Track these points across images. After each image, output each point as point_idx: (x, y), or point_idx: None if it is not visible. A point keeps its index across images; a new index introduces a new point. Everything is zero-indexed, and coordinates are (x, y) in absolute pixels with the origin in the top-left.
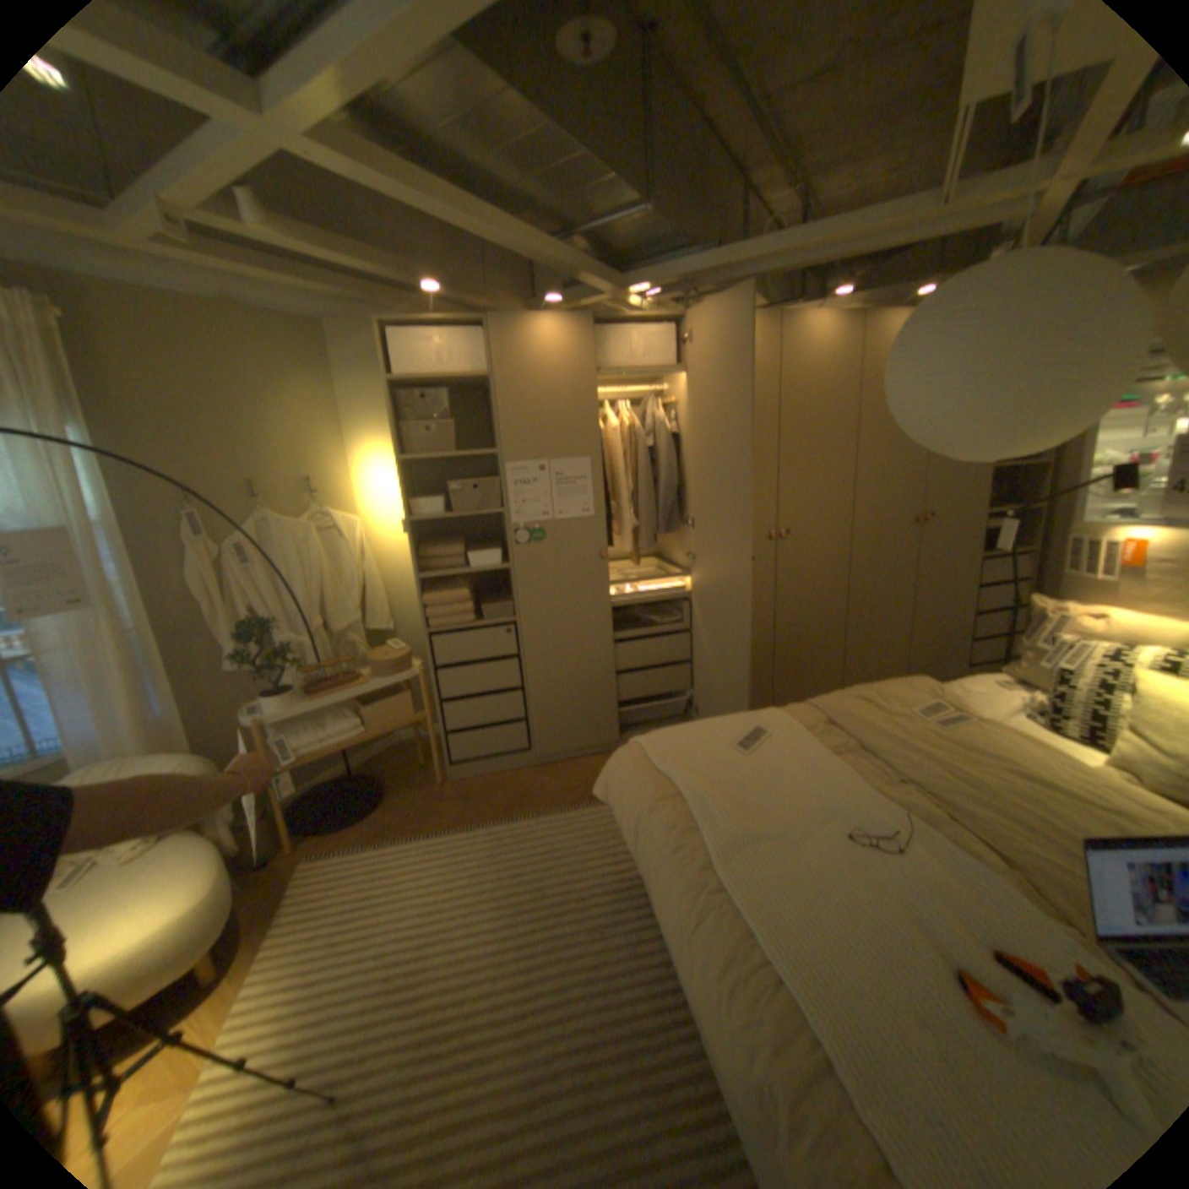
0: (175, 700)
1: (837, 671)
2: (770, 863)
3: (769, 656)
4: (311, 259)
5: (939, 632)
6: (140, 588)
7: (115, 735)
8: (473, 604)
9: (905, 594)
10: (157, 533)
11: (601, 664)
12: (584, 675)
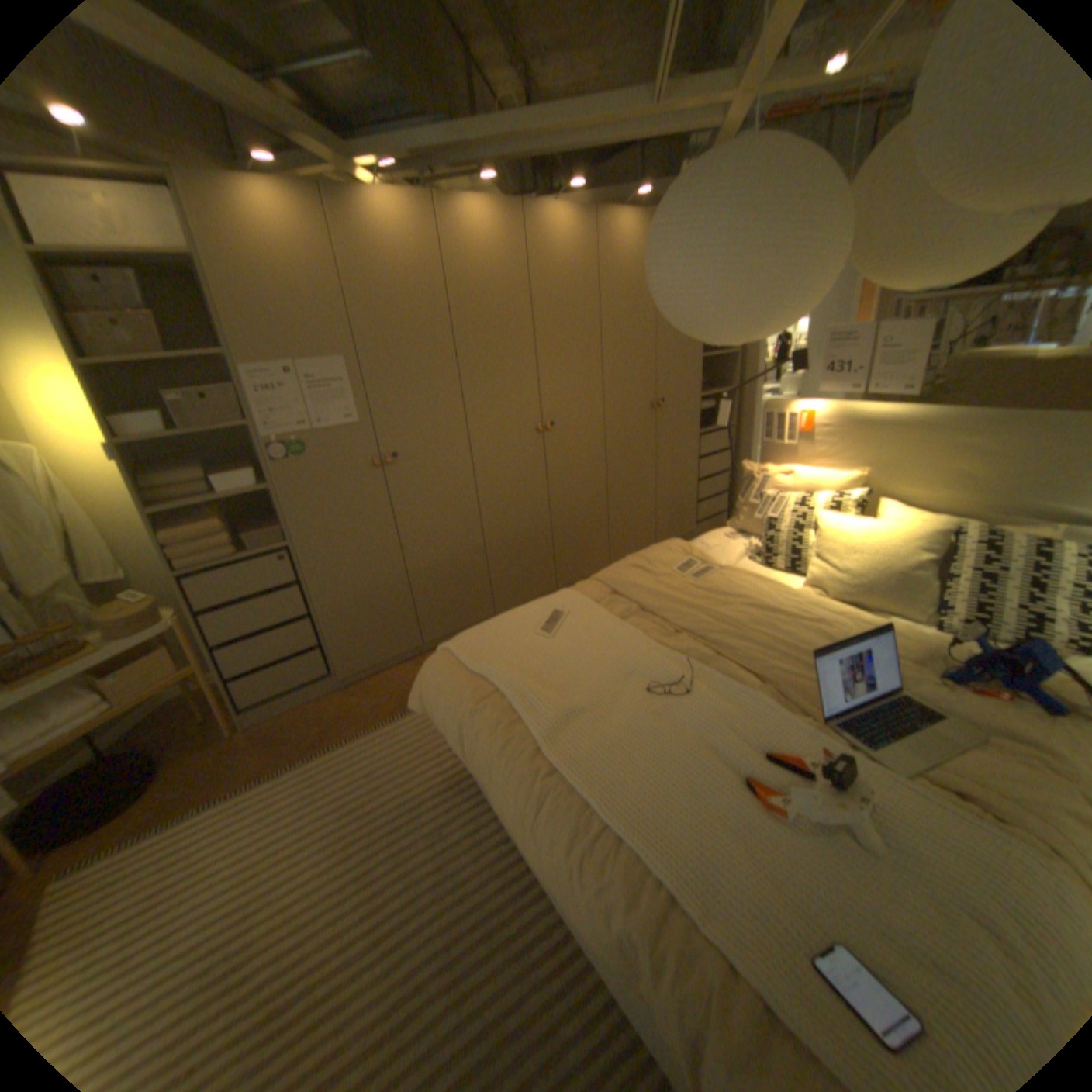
0: None
1: (603, 544)
2: (590, 733)
3: (548, 540)
4: None
5: (674, 499)
6: None
7: None
8: (229, 534)
9: (648, 471)
10: None
11: (392, 575)
12: (376, 589)
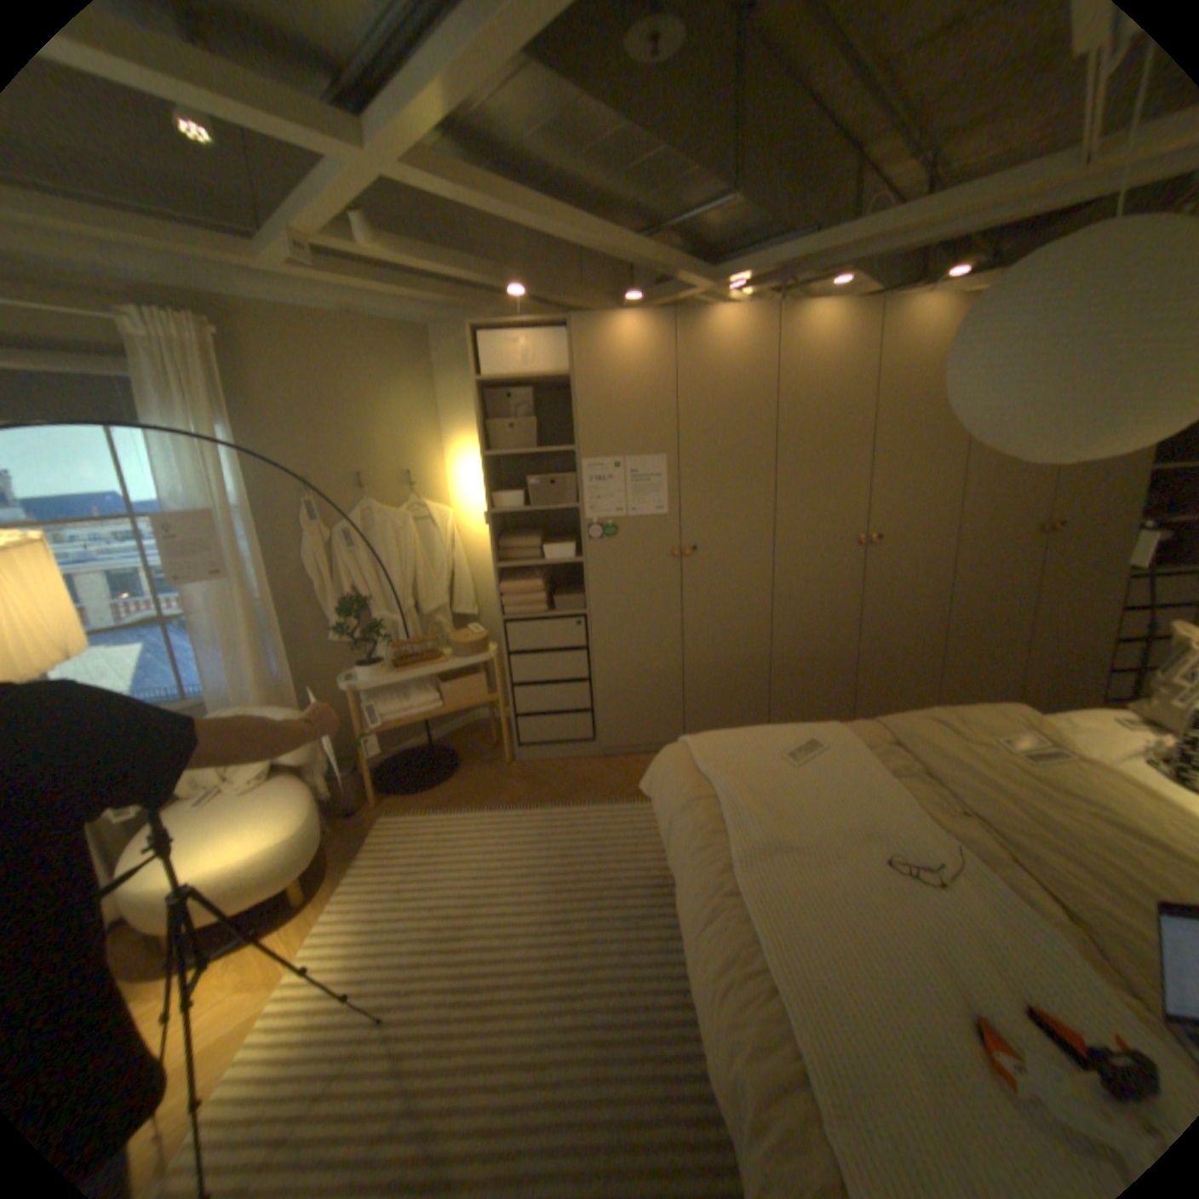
0: (287, 662)
1: (932, 692)
2: (794, 876)
3: (853, 669)
4: (414, 270)
5: (1066, 658)
6: (264, 564)
7: (240, 687)
8: (546, 594)
9: (1022, 612)
10: (280, 517)
11: (668, 662)
12: (650, 672)
